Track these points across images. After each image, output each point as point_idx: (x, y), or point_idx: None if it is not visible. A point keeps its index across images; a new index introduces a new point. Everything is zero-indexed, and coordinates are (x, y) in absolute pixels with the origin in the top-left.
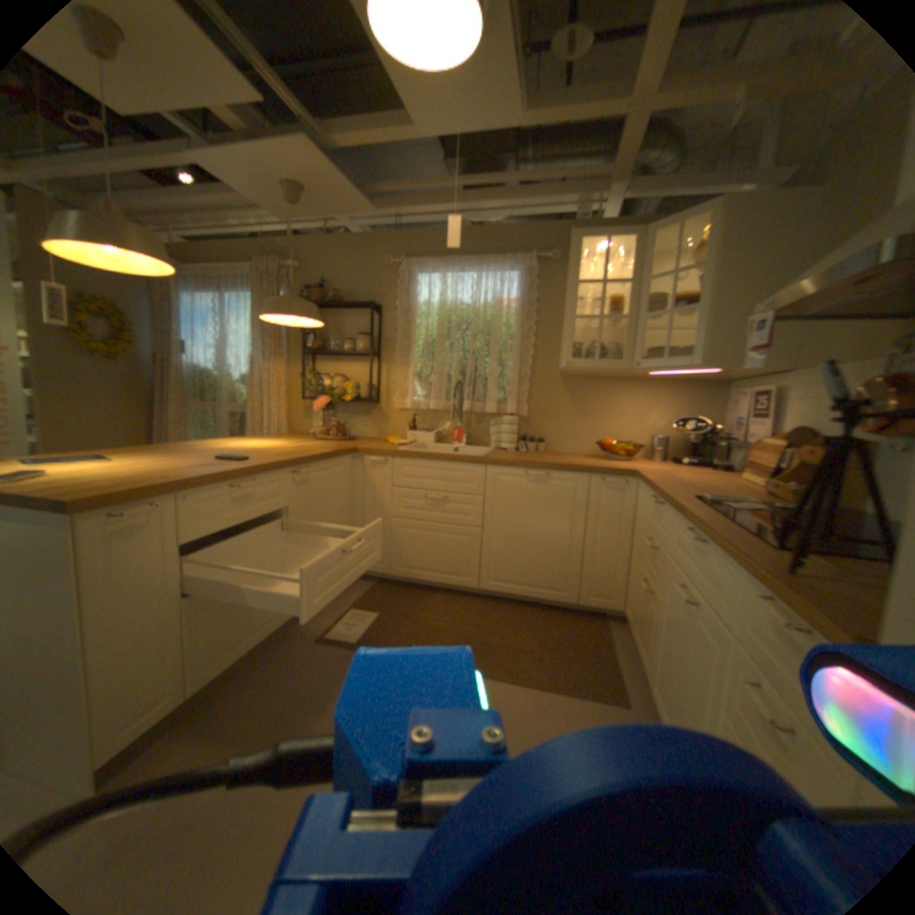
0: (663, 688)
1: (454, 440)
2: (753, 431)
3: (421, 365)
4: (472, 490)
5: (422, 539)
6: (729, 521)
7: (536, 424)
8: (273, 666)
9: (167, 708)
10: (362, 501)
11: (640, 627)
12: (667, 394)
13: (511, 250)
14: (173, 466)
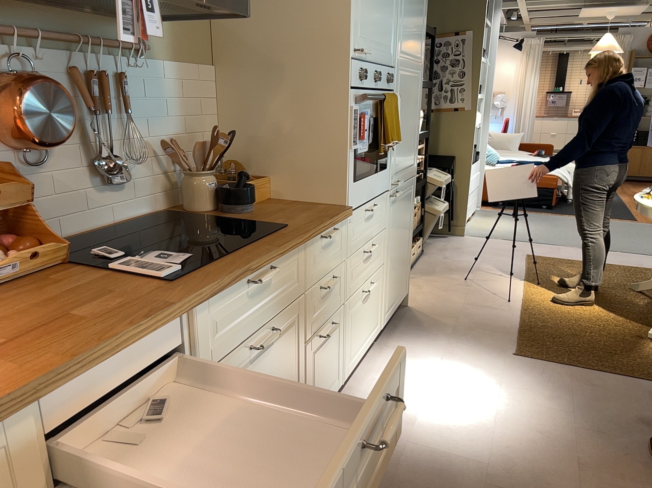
0: None
1: None
2: None
3: None
4: None
5: None
6: (246, 246)
7: None
8: None
9: None
10: None
11: None
12: None
13: None
14: None
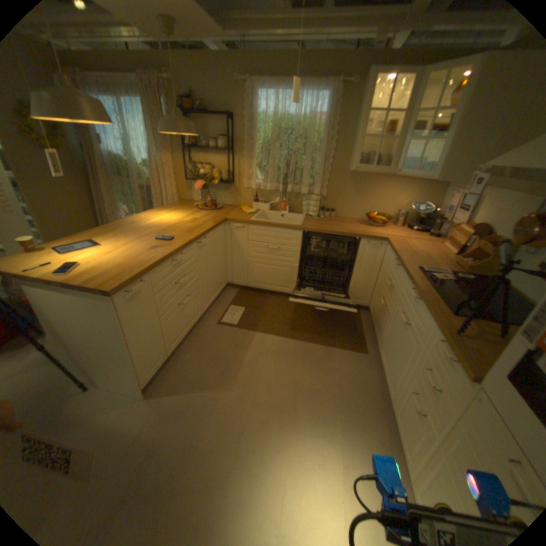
0: (385, 350)
1: (281, 209)
2: (457, 214)
3: (261, 158)
4: (294, 244)
5: (265, 269)
6: (434, 290)
7: (331, 200)
8: (200, 337)
9: (161, 362)
10: (231, 247)
11: (377, 317)
12: (412, 184)
13: (324, 72)
14: (137, 249)
